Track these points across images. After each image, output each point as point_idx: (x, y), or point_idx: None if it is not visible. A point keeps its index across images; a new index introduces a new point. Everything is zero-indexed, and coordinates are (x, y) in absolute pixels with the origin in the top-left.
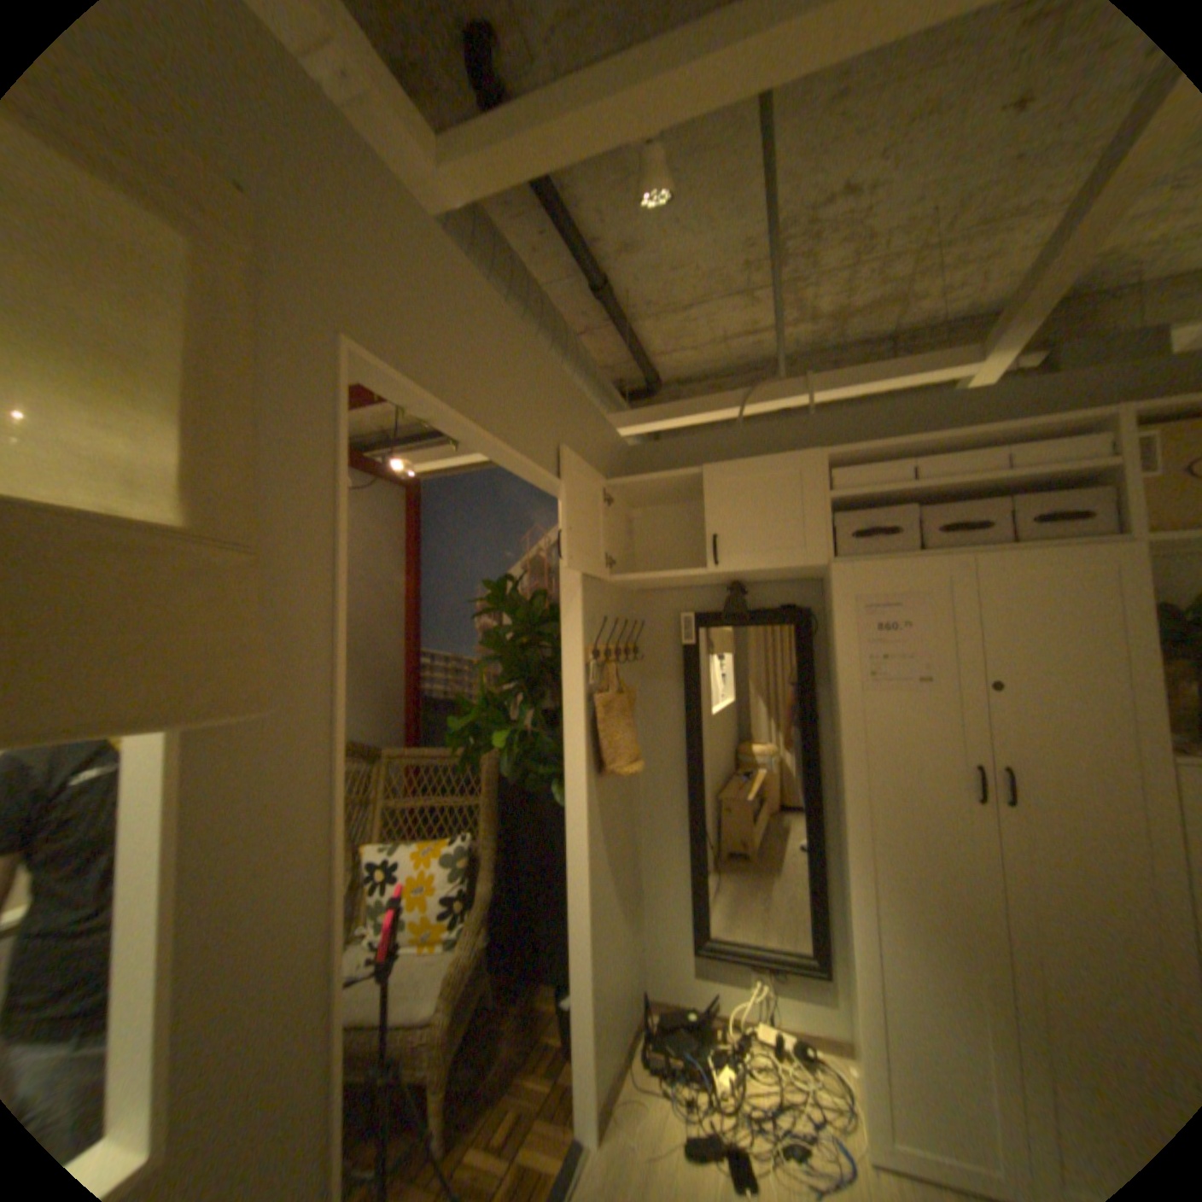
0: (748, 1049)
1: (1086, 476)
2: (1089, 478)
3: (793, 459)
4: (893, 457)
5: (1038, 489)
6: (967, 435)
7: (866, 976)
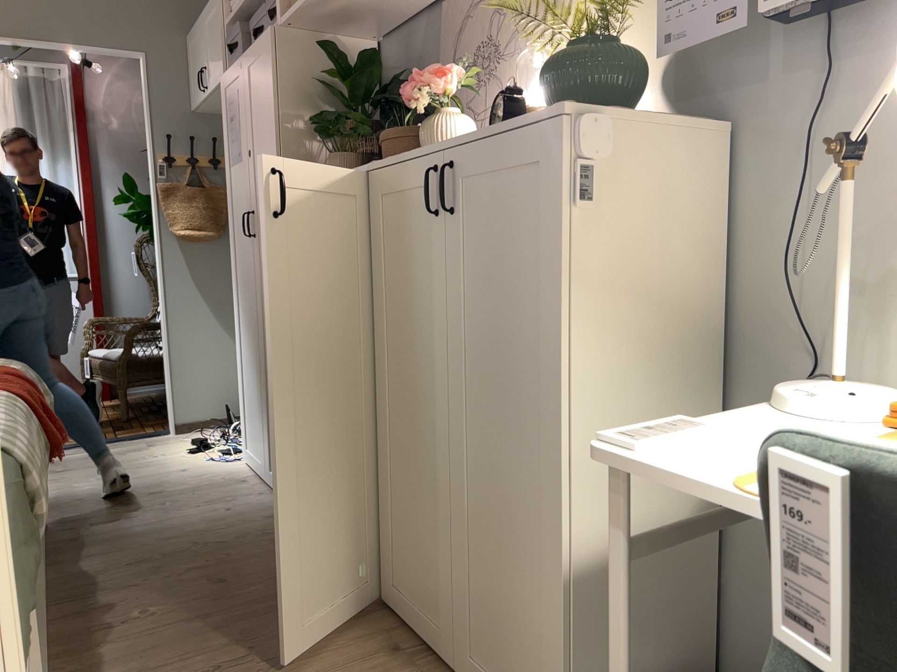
0: None
1: None
2: None
3: None
4: None
5: None
6: None
7: (236, 351)
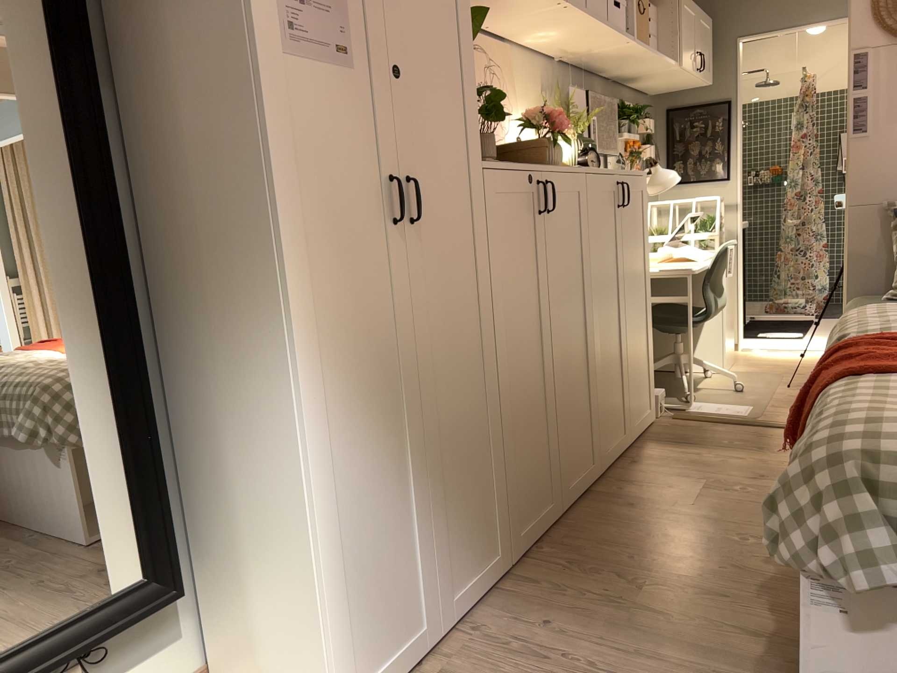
0: None
1: None
2: None
3: None
4: None
5: None
6: None
7: (315, 500)
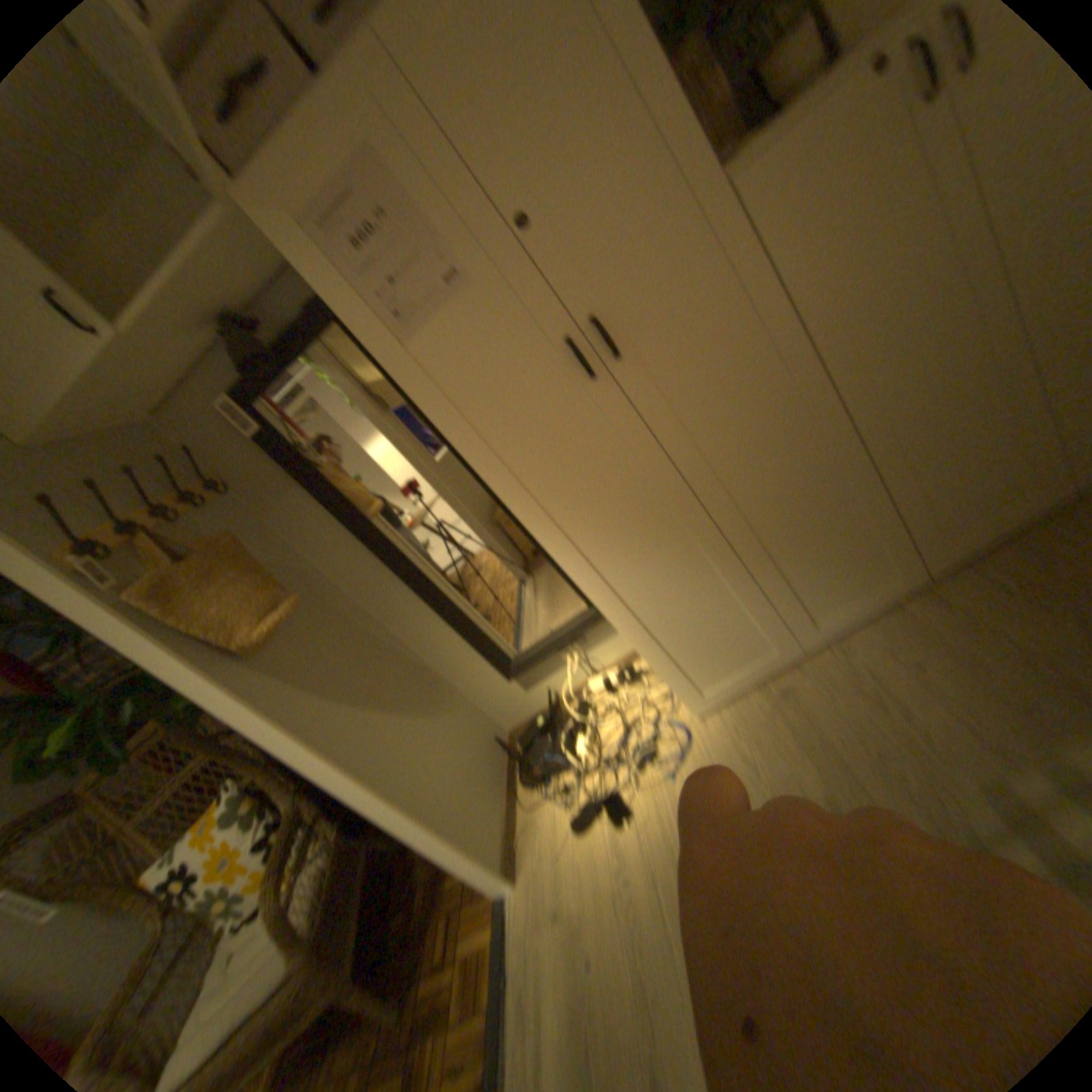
0: (589, 702)
1: None
2: None
3: None
4: None
5: None
6: None
7: (609, 603)
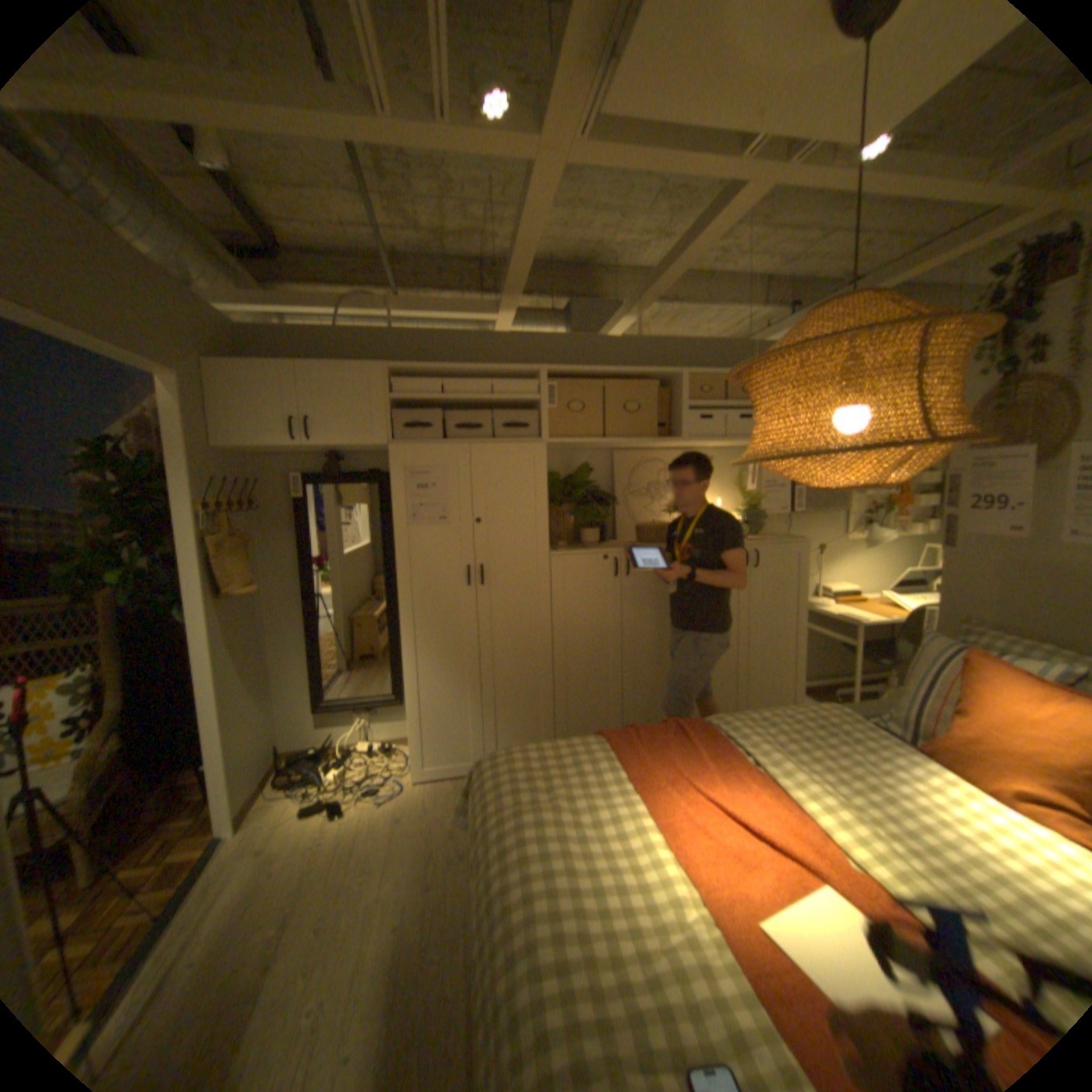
0: (348, 757)
1: (529, 402)
2: (532, 403)
3: (364, 366)
4: (433, 374)
5: (512, 406)
6: (470, 368)
7: (409, 689)
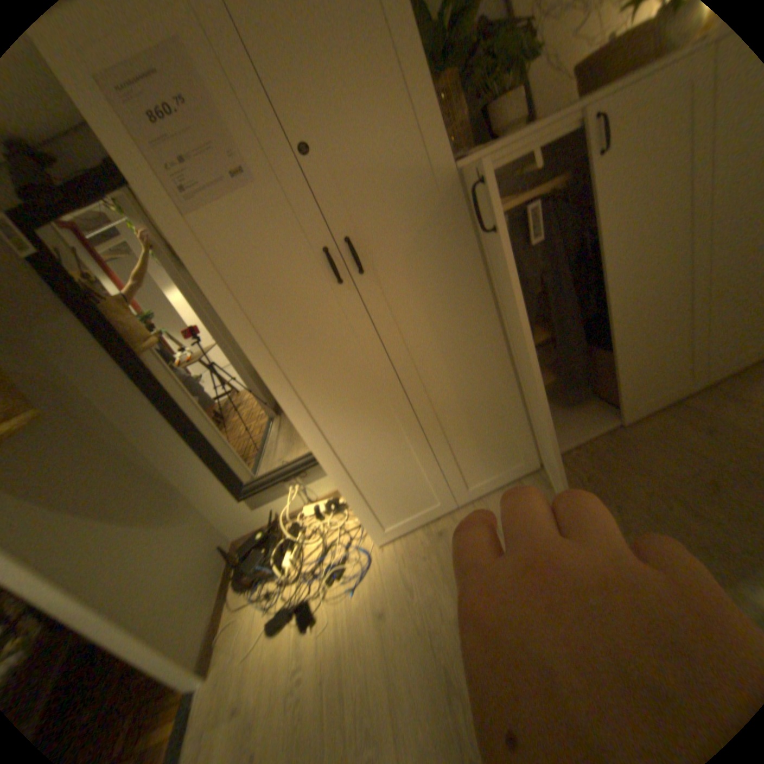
0: (300, 526)
1: None
2: None
3: None
4: None
5: None
6: None
7: (326, 456)
